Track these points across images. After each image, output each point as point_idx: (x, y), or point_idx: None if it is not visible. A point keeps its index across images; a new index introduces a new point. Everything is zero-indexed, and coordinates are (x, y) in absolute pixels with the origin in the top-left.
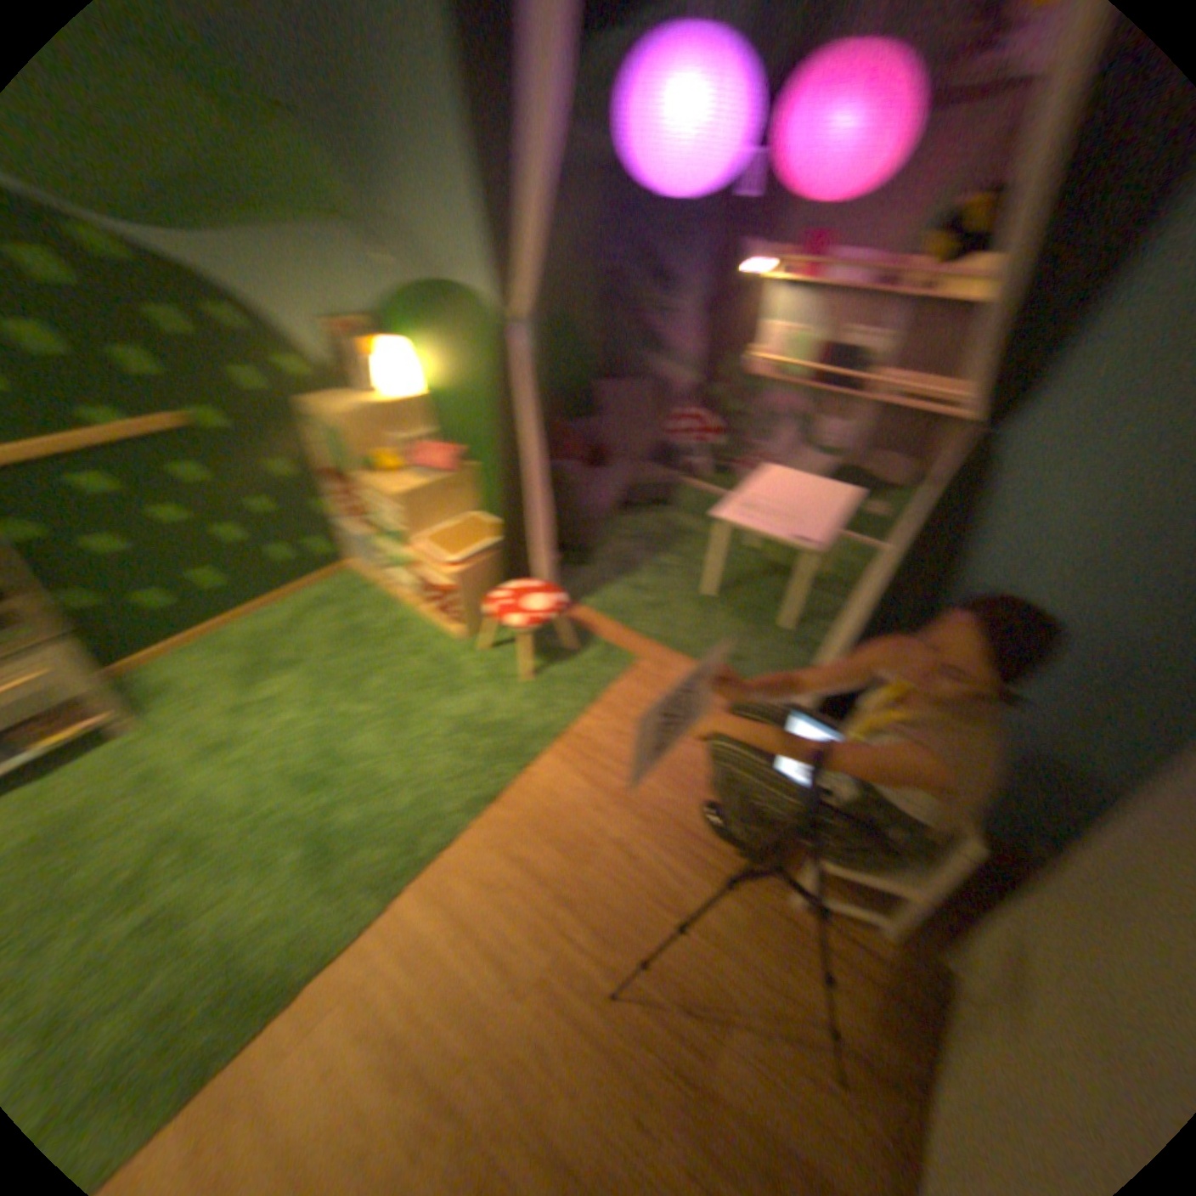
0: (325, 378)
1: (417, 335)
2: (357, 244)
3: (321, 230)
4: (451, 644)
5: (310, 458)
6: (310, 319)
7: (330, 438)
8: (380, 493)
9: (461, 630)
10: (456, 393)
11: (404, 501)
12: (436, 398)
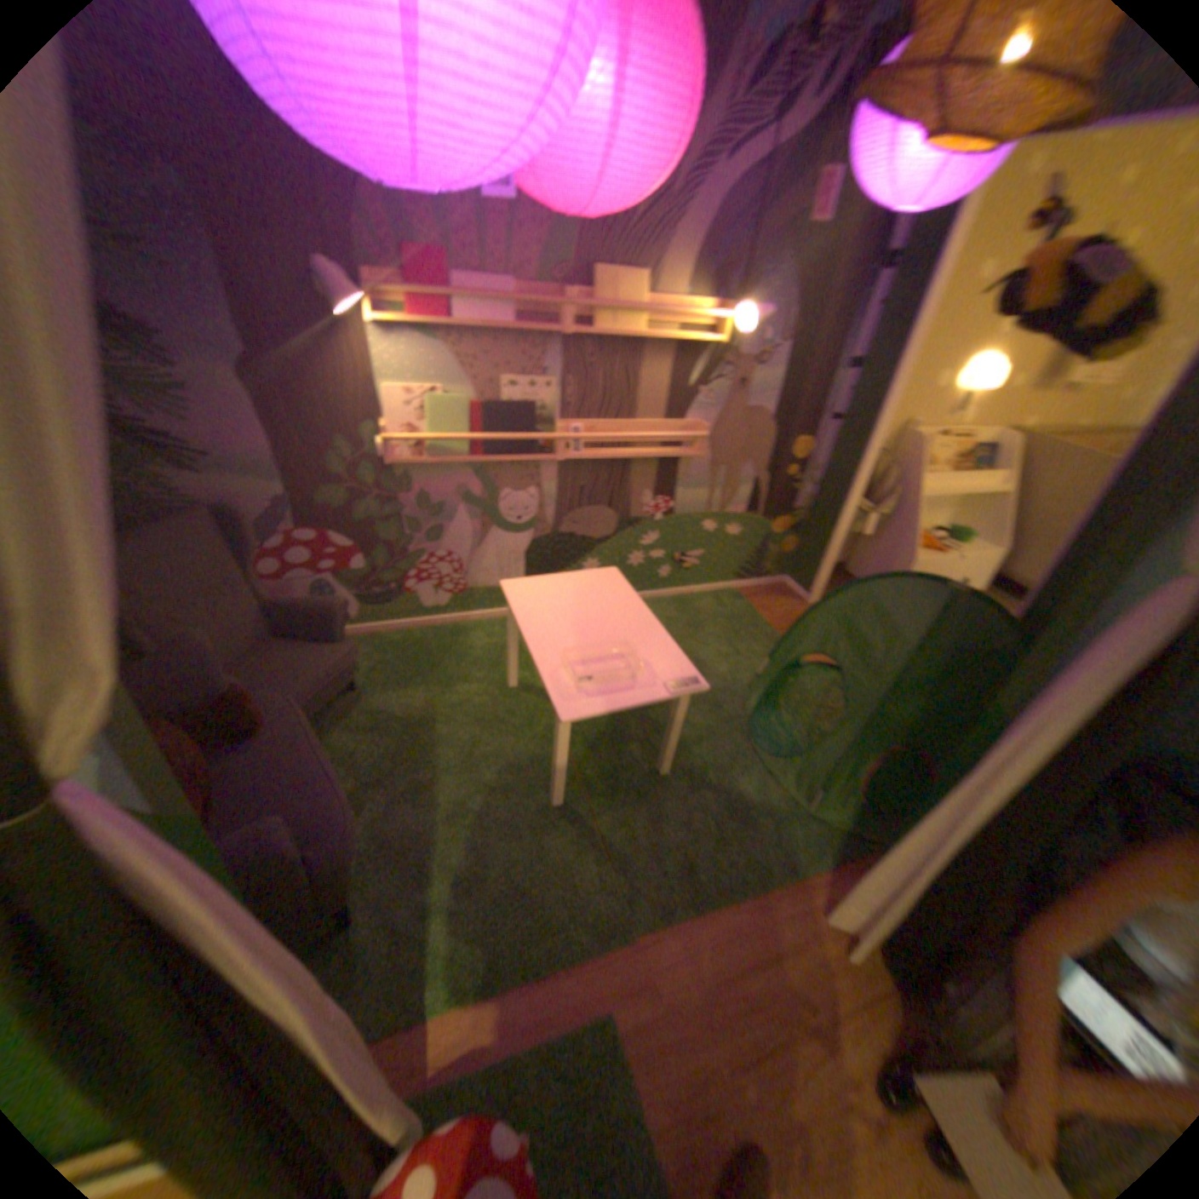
0: None
1: None
2: None
3: None
4: None
5: None
6: None
7: None
8: None
9: None
10: None
11: None
12: None
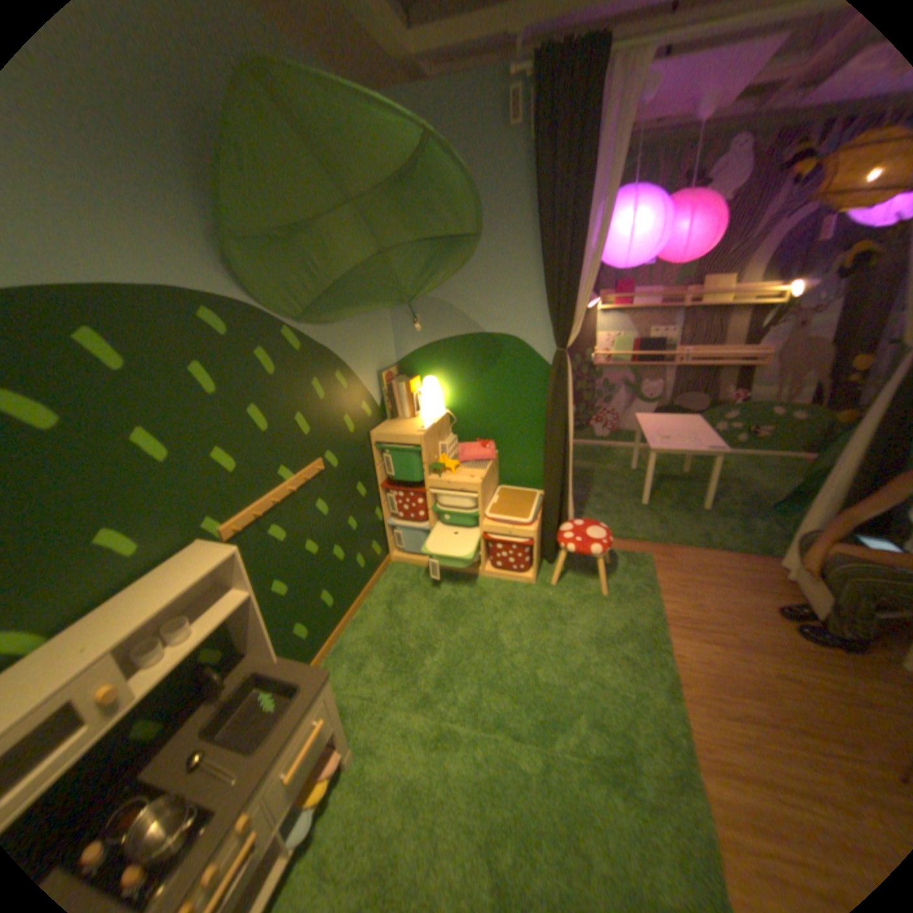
0: (382, 414)
1: (451, 371)
2: (398, 320)
3: (381, 314)
4: (529, 587)
5: (384, 474)
6: (376, 373)
7: (415, 453)
8: (466, 483)
9: (531, 573)
10: (486, 404)
11: (483, 485)
12: (464, 411)
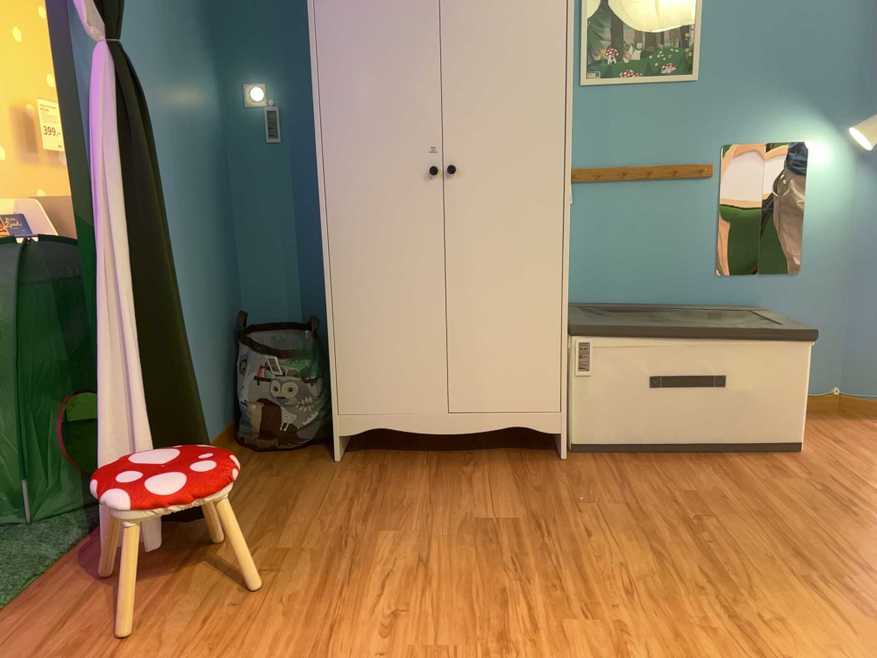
0: None
1: None
2: None
3: None
4: None
5: None
6: None
7: None
8: None
9: None
10: None
11: None
12: None
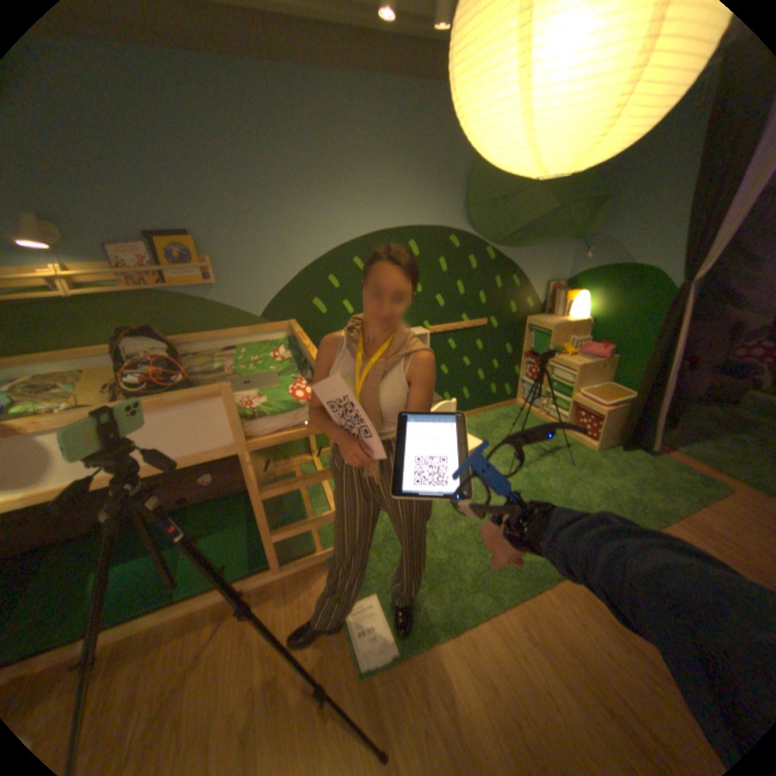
0: (542, 310)
1: (603, 290)
2: (578, 250)
3: (564, 245)
4: (591, 453)
5: (526, 346)
6: (546, 283)
7: (547, 336)
8: (571, 364)
9: (599, 446)
10: (622, 319)
11: (584, 370)
12: (604, 321)
